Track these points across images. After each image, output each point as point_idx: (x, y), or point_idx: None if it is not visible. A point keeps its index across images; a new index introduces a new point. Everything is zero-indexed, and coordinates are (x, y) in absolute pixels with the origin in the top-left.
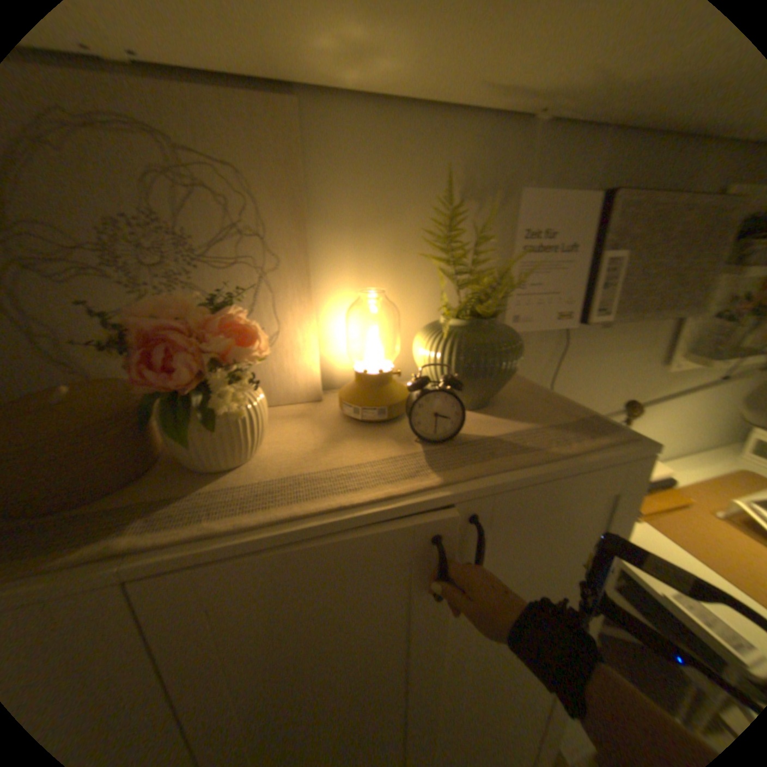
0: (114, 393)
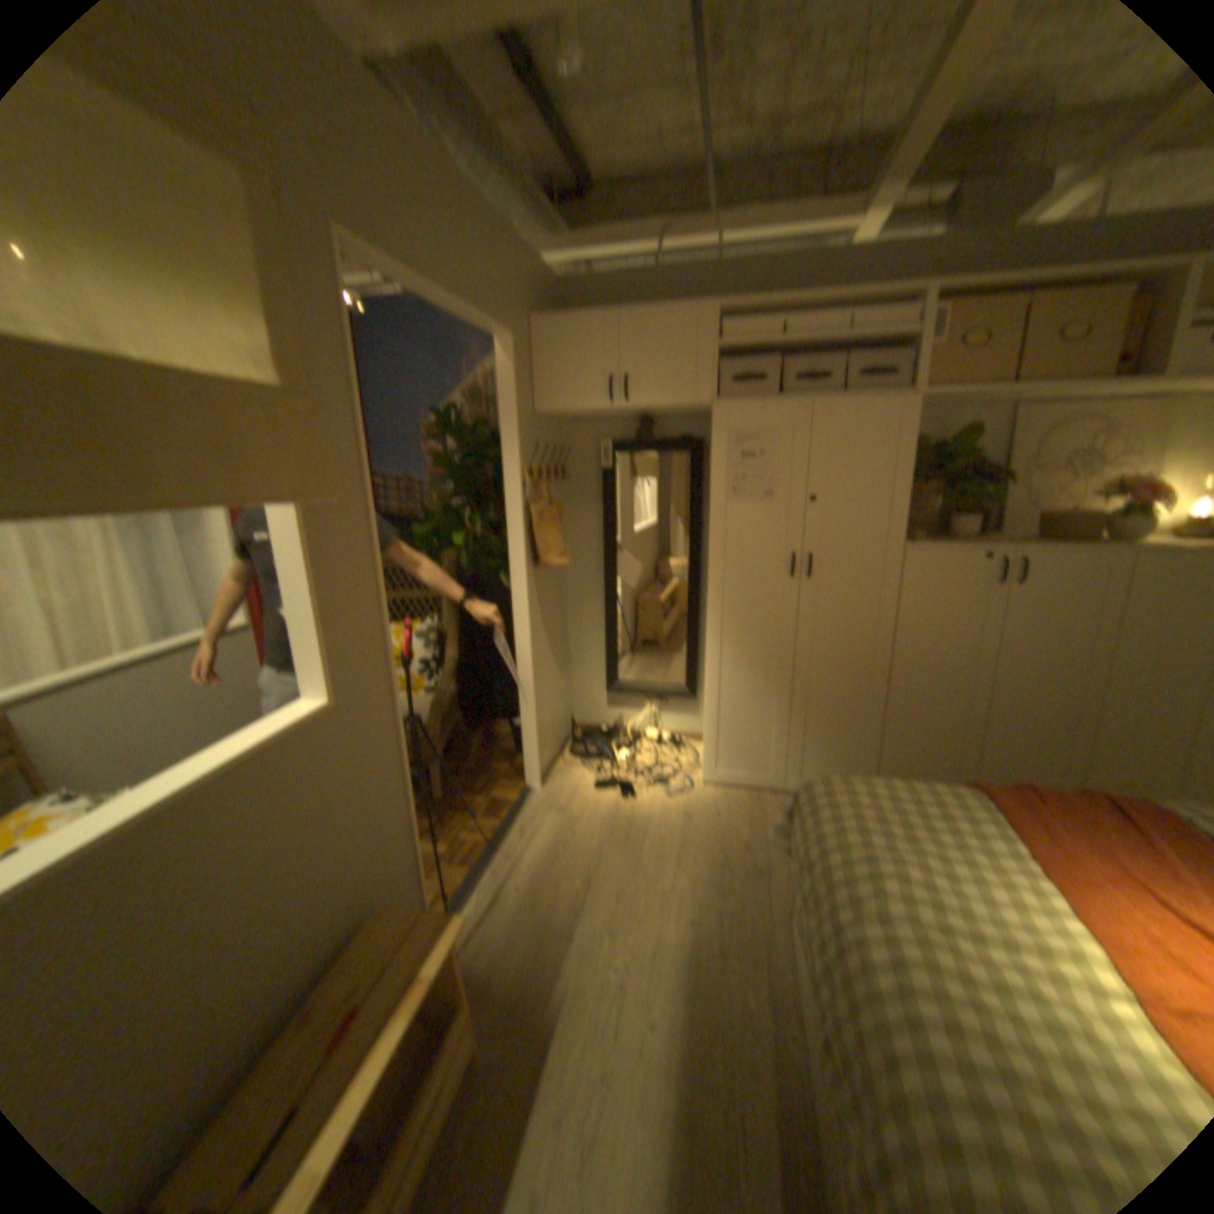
0: (1093, 513)
